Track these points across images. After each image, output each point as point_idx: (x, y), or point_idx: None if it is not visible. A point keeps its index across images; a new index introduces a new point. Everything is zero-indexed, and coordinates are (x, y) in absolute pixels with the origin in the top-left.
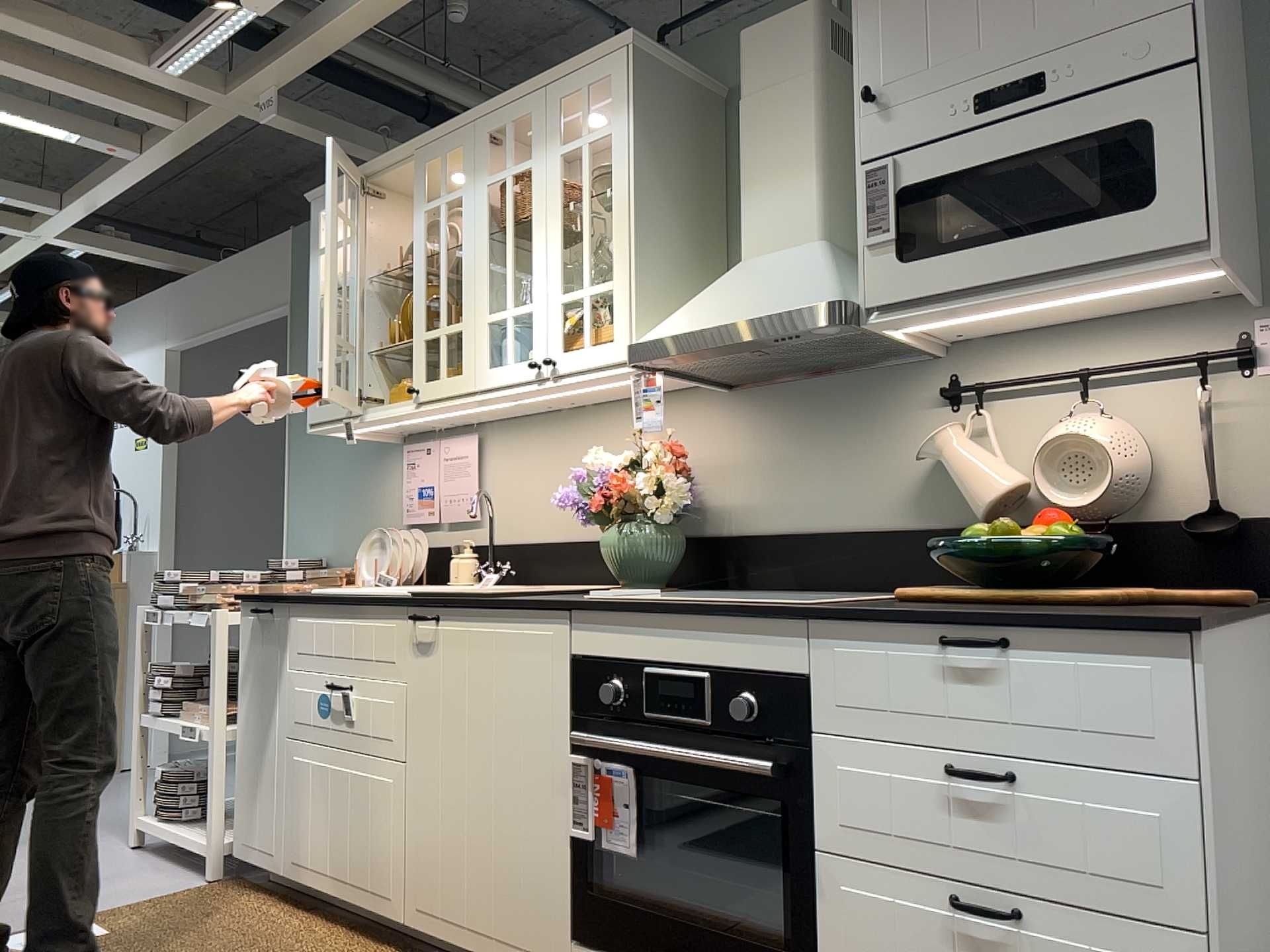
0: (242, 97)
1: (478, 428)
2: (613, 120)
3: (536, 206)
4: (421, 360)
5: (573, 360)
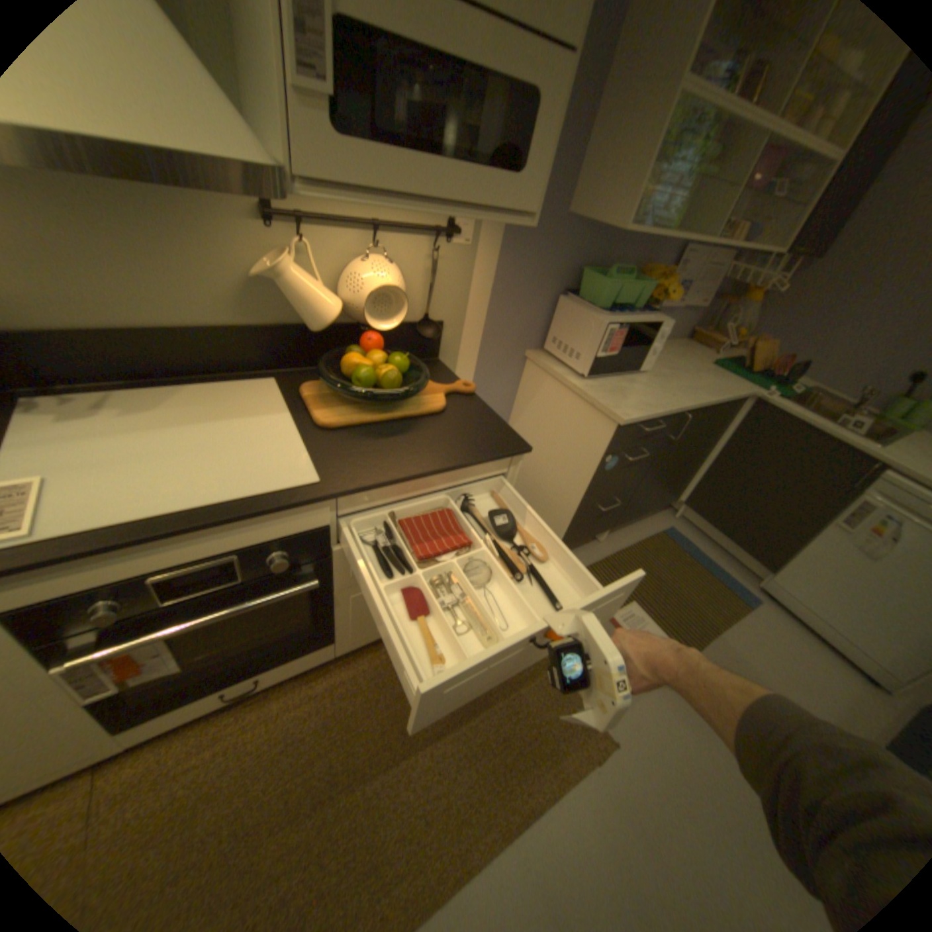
0: None
1: None
2: None
3: None
4: None
5: None
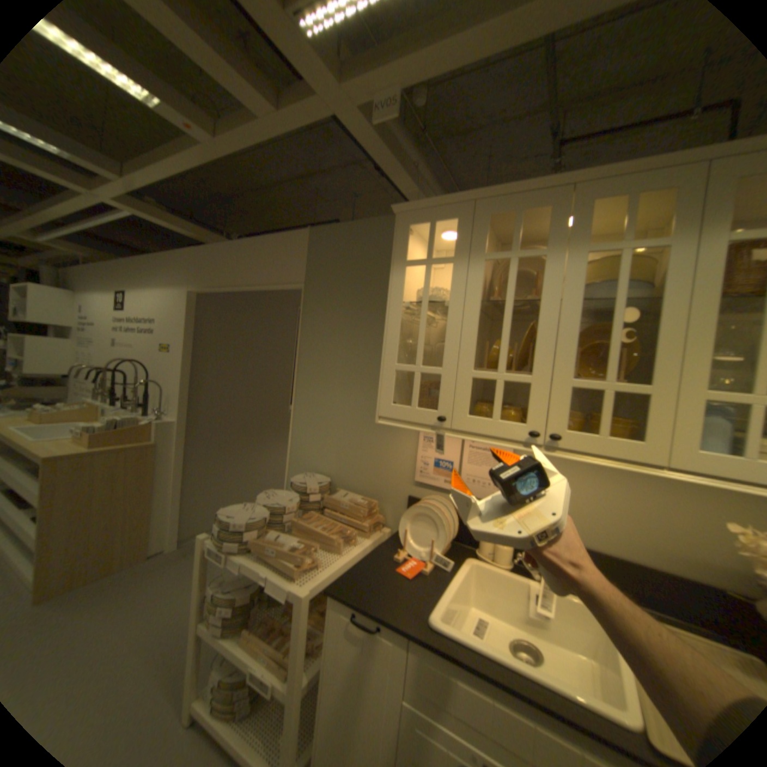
0: (356, 83)
1: None
2: None
3: None
4: (567, 406)
5: None
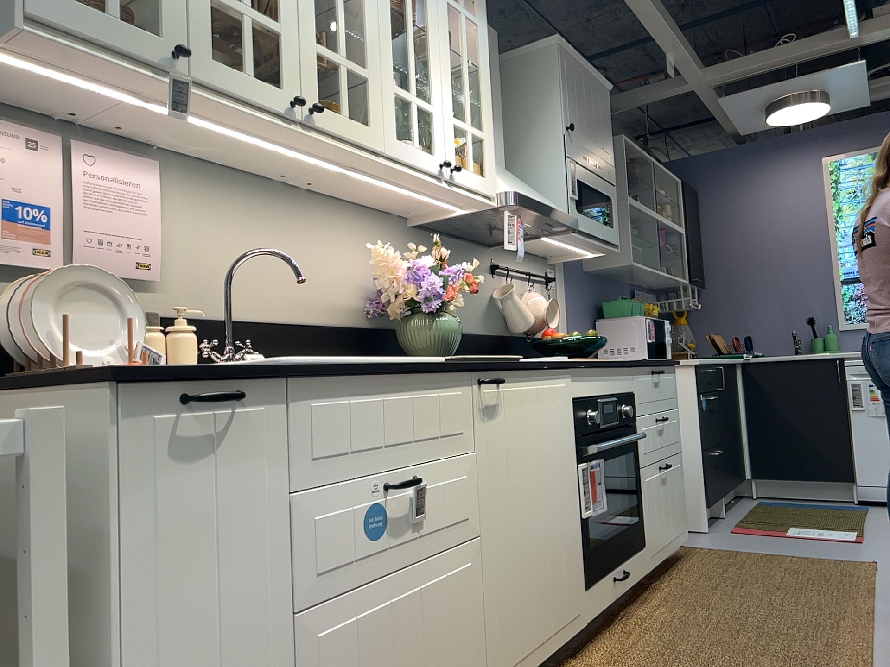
0: None
1: (148, 153)
2: (480, 18)
3: (433, 25)
4: (315, 76)
5: (465, 177)
